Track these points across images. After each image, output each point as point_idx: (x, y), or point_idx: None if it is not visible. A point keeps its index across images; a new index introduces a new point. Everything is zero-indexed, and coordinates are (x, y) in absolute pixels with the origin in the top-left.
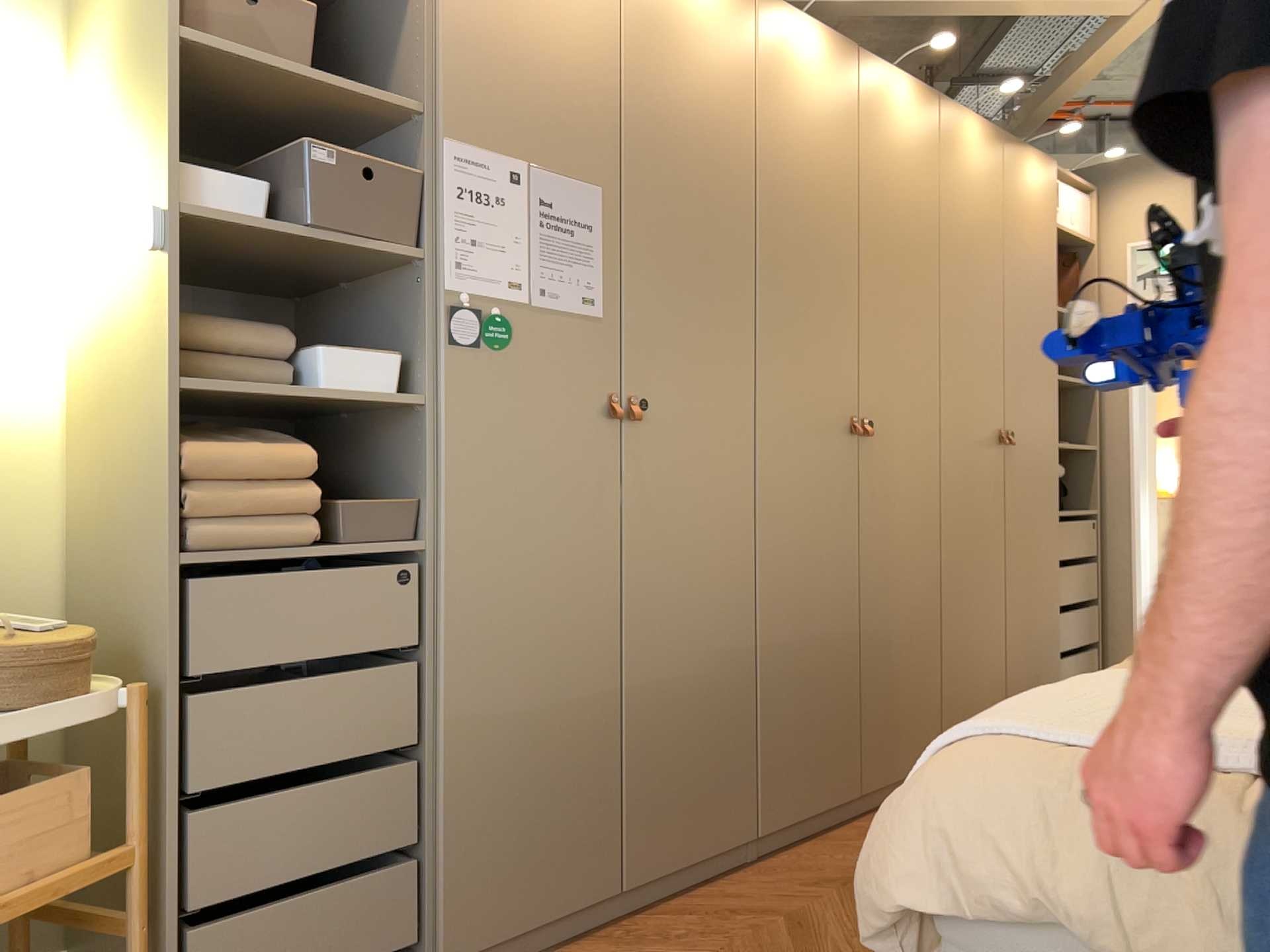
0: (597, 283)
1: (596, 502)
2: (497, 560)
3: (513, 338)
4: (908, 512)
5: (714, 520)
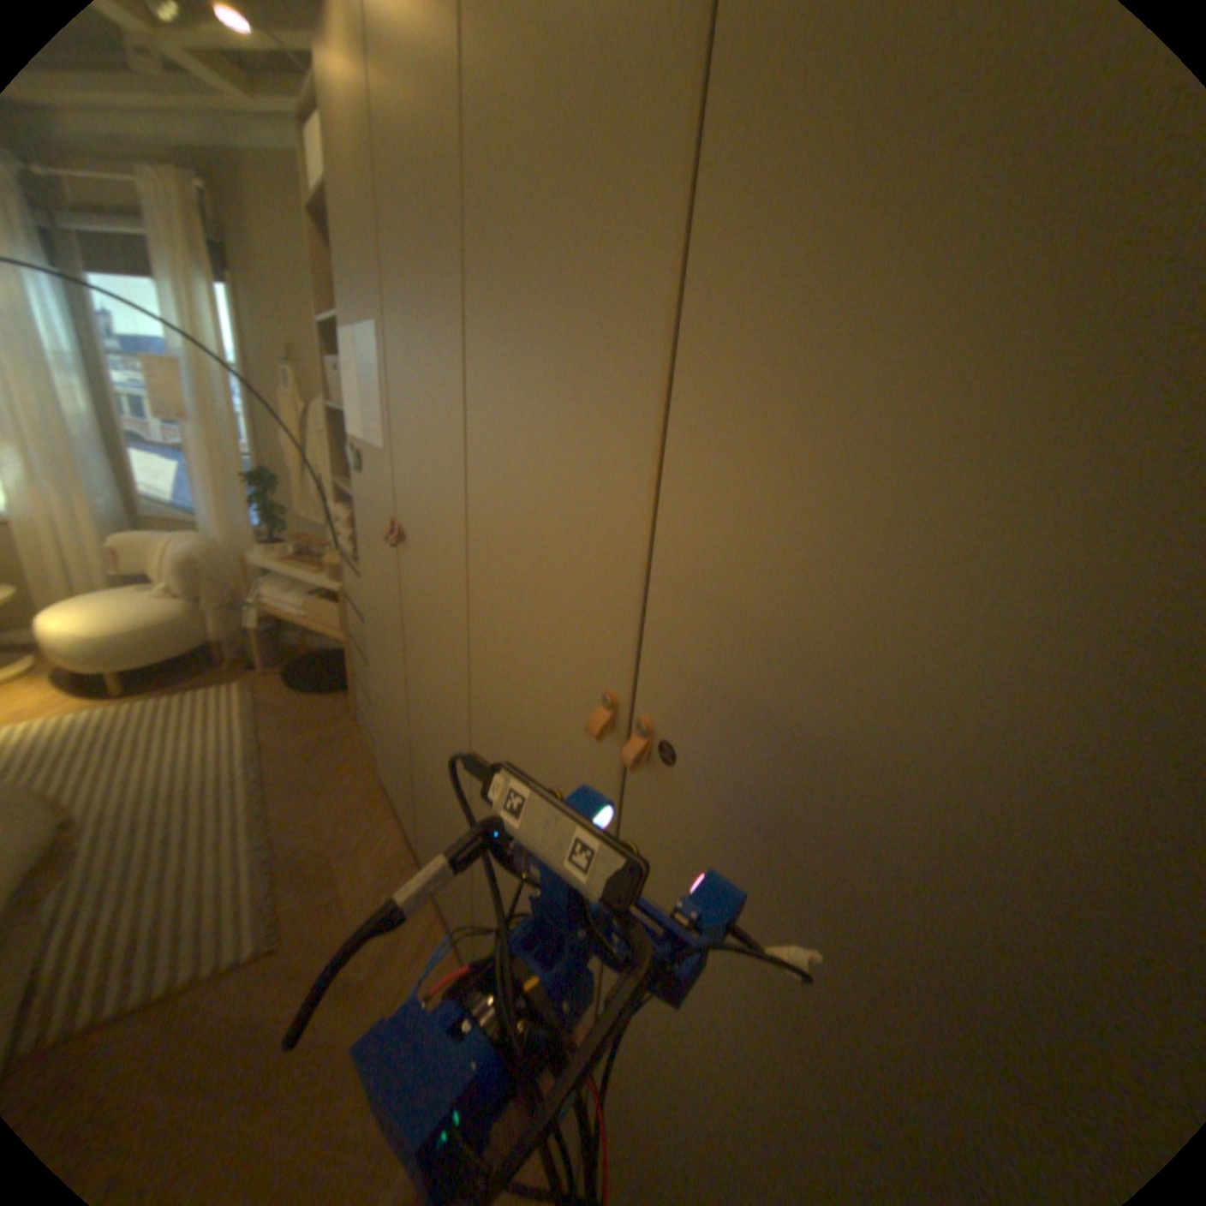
0: (379, 421)
1: (392, 602)
2: (371, 607)
3: (363, 468)
4: (761, 1097)
5: (439, 679)
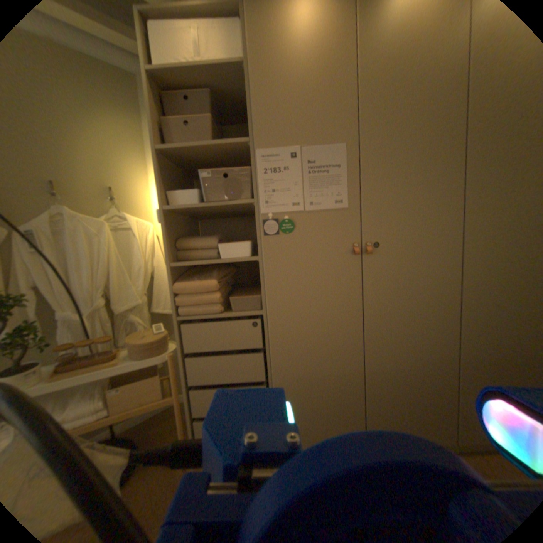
0: (343, 192)
1: (346, 292)
2: (294, 317)
3: (296, 226)
4: None
5: (425, 297)
